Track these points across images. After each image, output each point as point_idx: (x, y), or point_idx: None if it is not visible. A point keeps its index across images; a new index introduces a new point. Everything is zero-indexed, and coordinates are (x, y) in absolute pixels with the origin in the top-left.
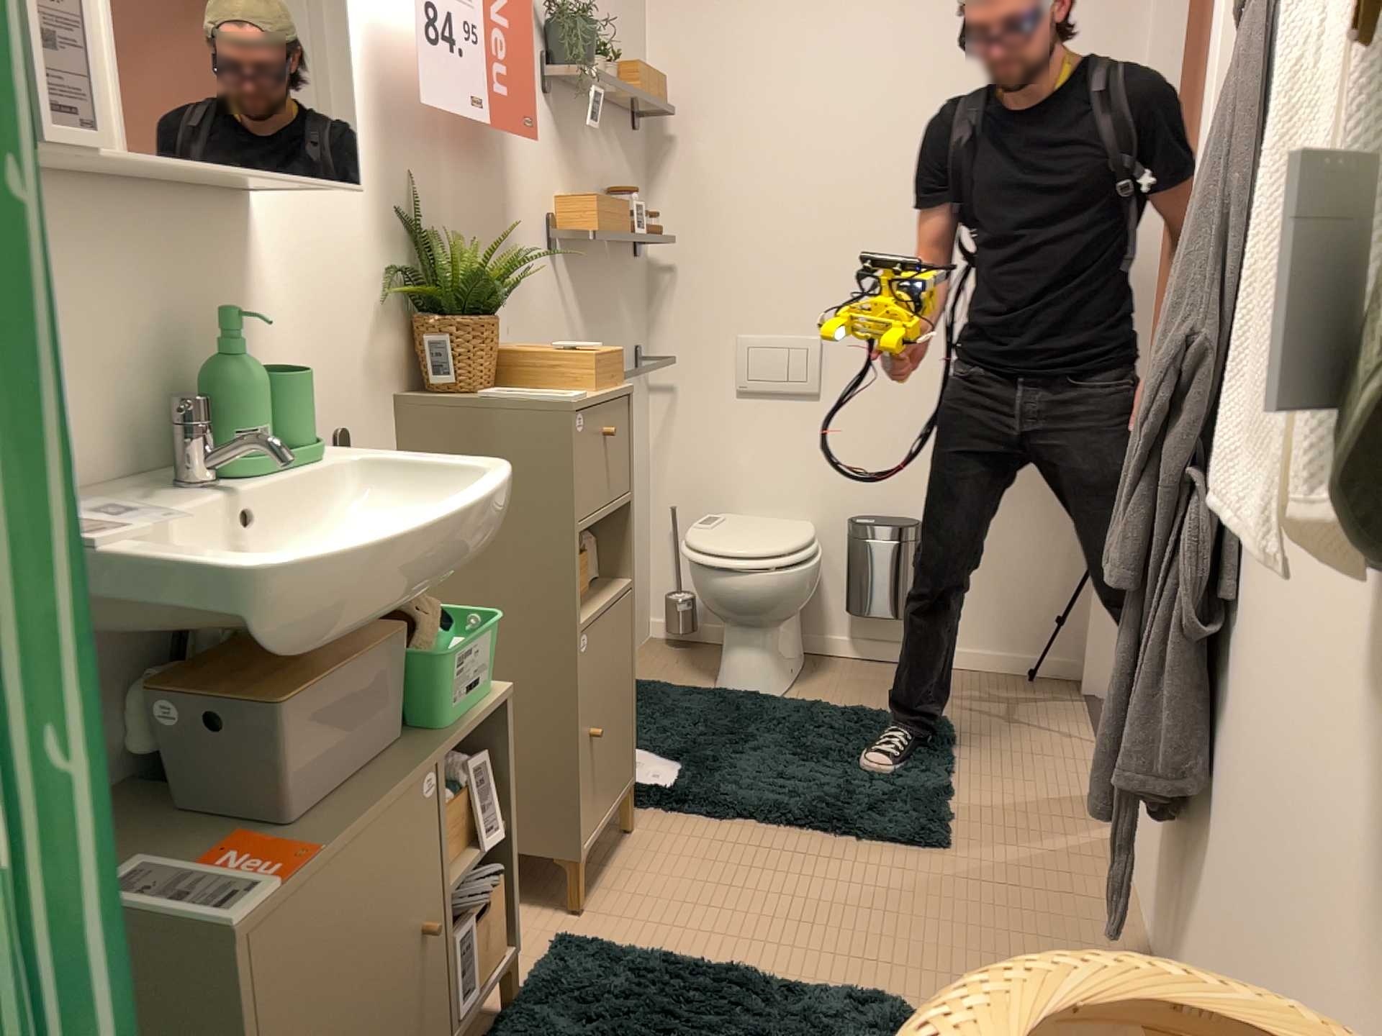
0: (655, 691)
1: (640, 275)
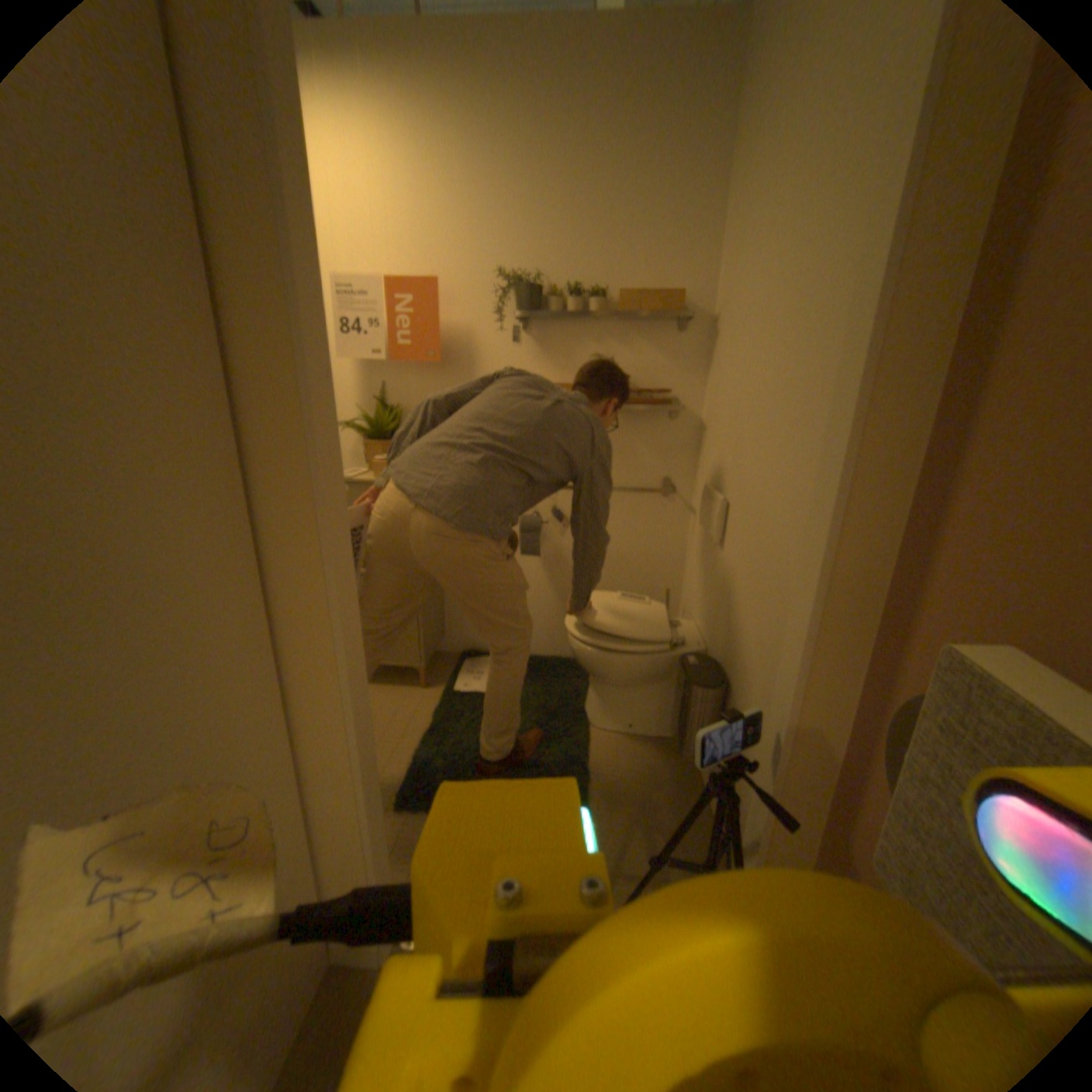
0: (571, 671)
1: (683, 426)
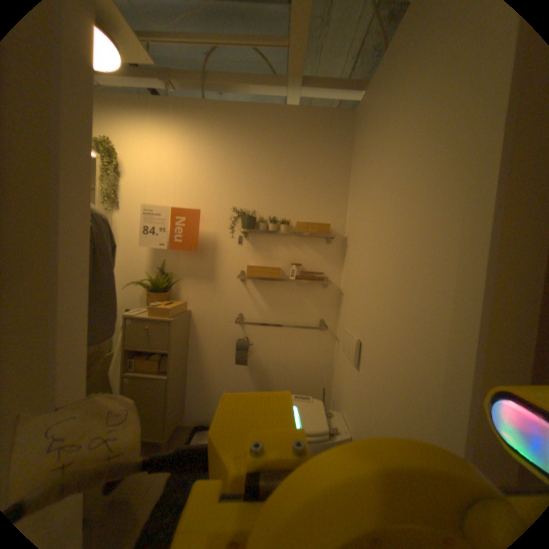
0: None
1: (329, 292)
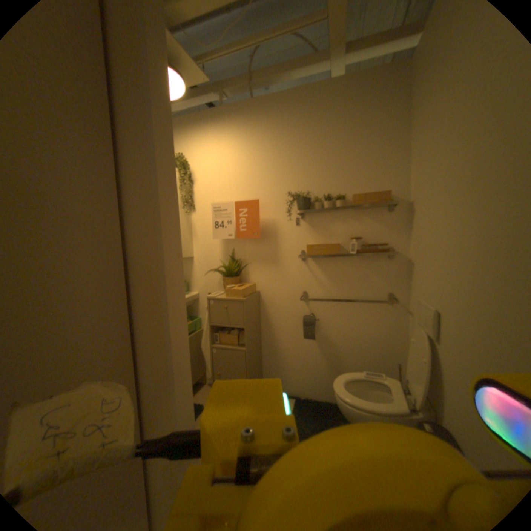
0: (338, 416)
1: (398, 264)
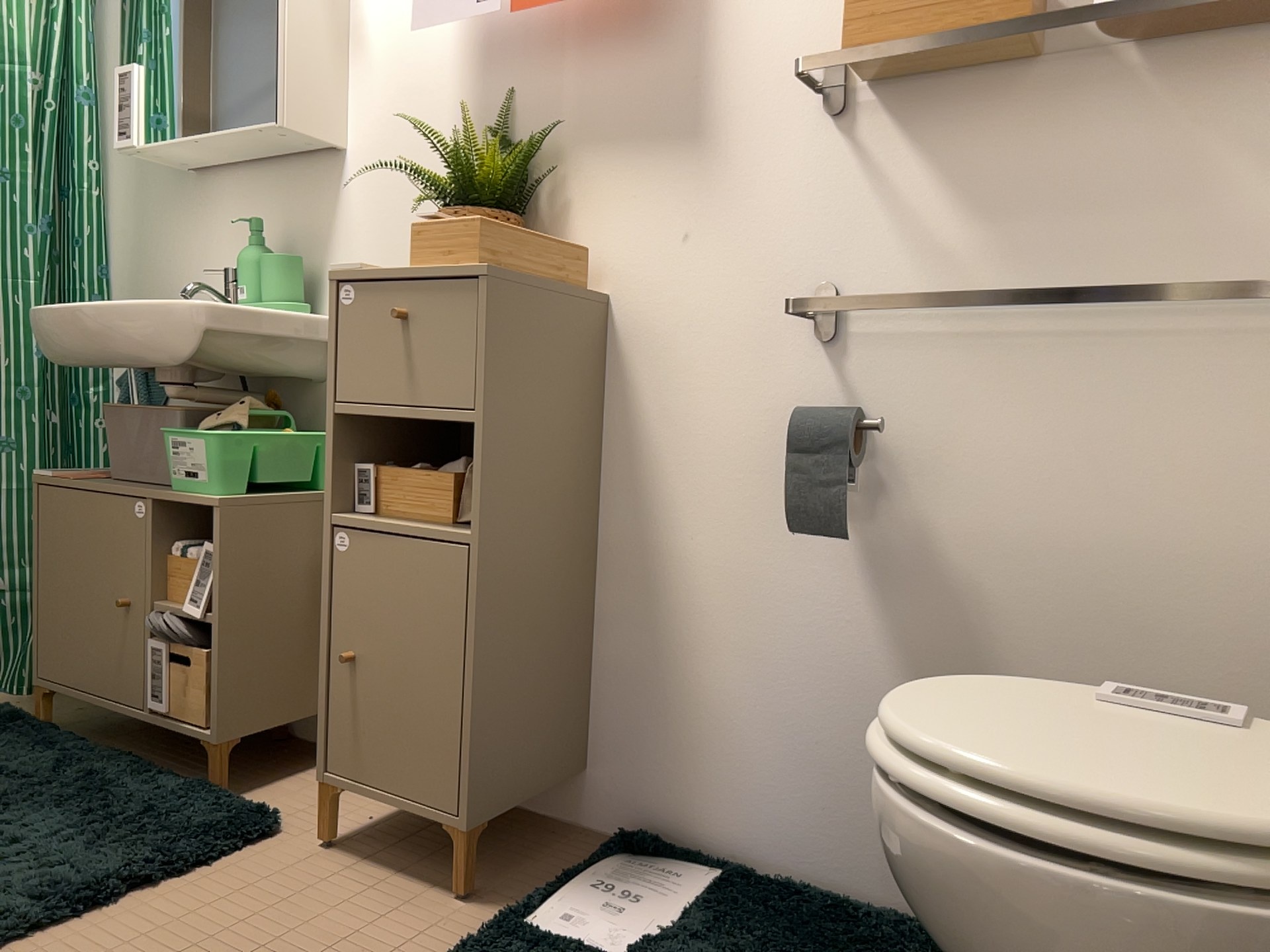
0: None
1: None
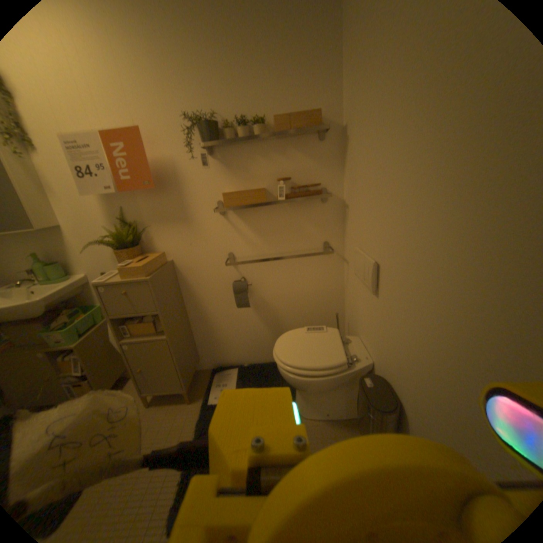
0: None
1: (331, 207)
